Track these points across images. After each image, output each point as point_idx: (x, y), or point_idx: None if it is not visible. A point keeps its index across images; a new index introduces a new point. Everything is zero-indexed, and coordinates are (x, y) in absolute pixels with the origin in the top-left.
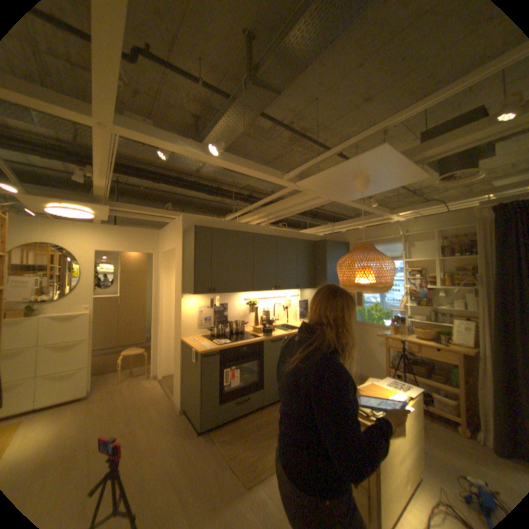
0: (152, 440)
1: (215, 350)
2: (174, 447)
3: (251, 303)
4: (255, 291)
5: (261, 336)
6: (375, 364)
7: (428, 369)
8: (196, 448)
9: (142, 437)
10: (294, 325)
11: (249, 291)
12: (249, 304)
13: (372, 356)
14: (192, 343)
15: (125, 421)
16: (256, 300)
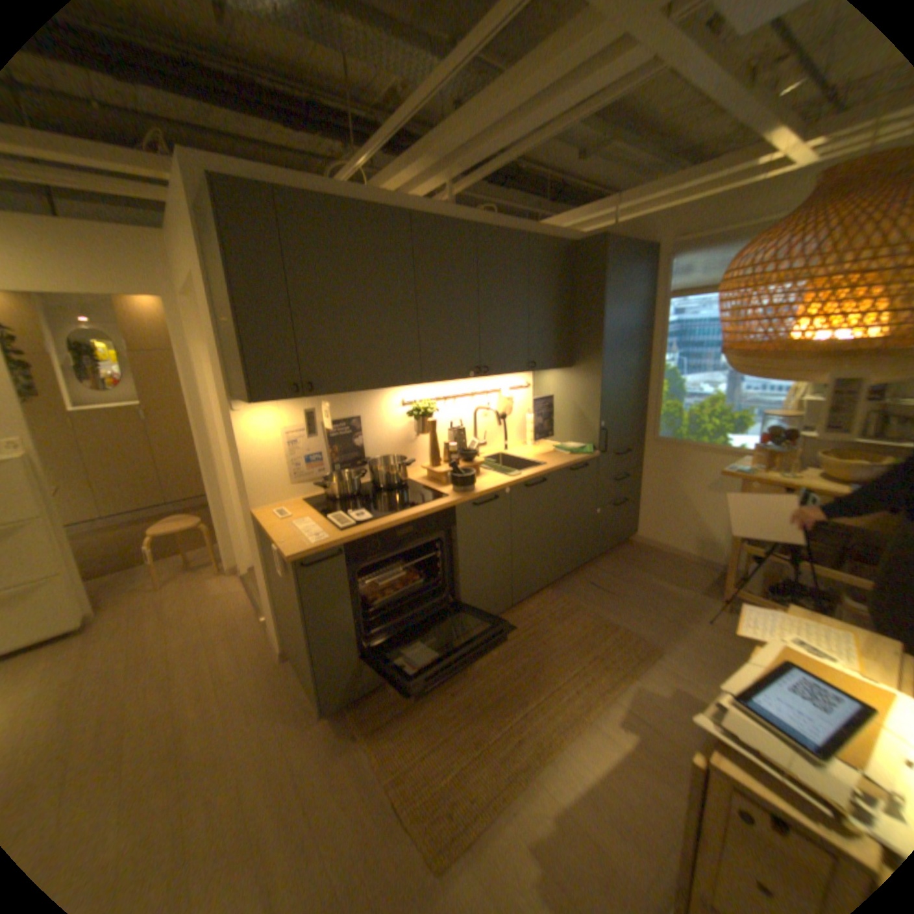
0: (217, 735)
1: (331, 546)
2: (264, 752)
3: (421, 413)
4: (428, 383)
5: (449, 493)
6: (693, 524)
7: (827, 540)
8: (315, 751)
9: (195, 726)
10: (523, 455)
11: (412, 384)
12: (415, 414)
13: (687, 510)
14: (275, 523)
15: (162, 683)
16: (432, 405)
